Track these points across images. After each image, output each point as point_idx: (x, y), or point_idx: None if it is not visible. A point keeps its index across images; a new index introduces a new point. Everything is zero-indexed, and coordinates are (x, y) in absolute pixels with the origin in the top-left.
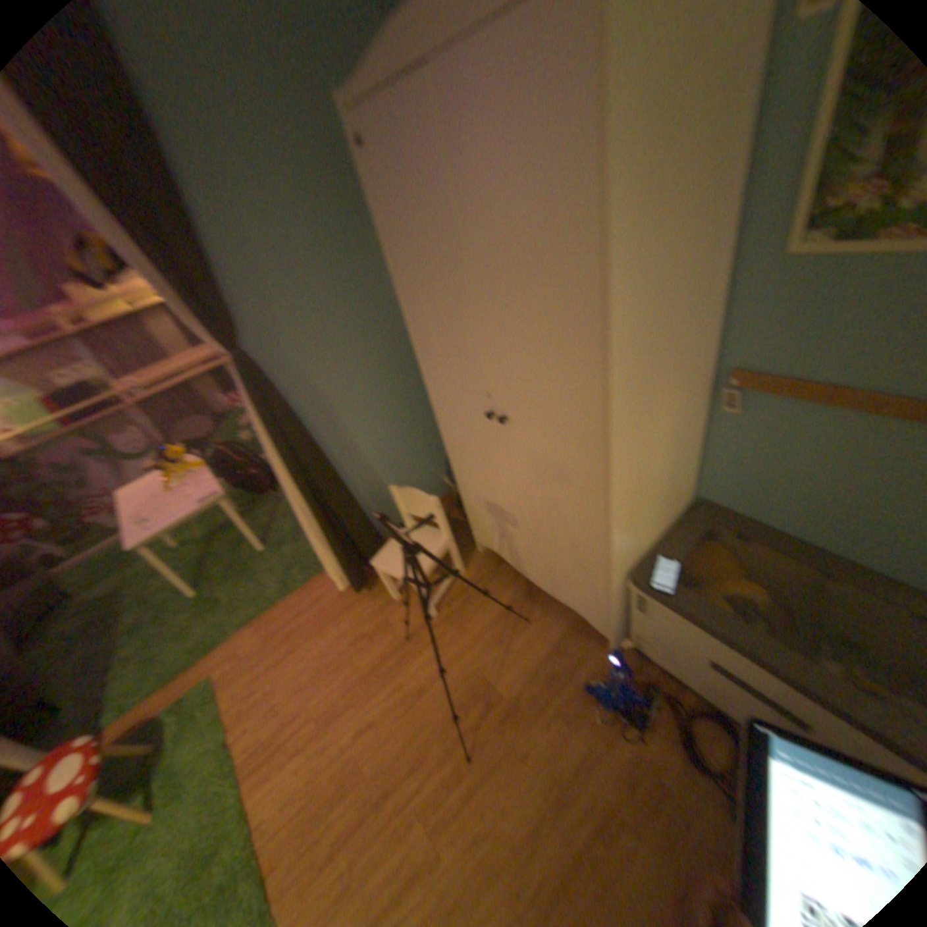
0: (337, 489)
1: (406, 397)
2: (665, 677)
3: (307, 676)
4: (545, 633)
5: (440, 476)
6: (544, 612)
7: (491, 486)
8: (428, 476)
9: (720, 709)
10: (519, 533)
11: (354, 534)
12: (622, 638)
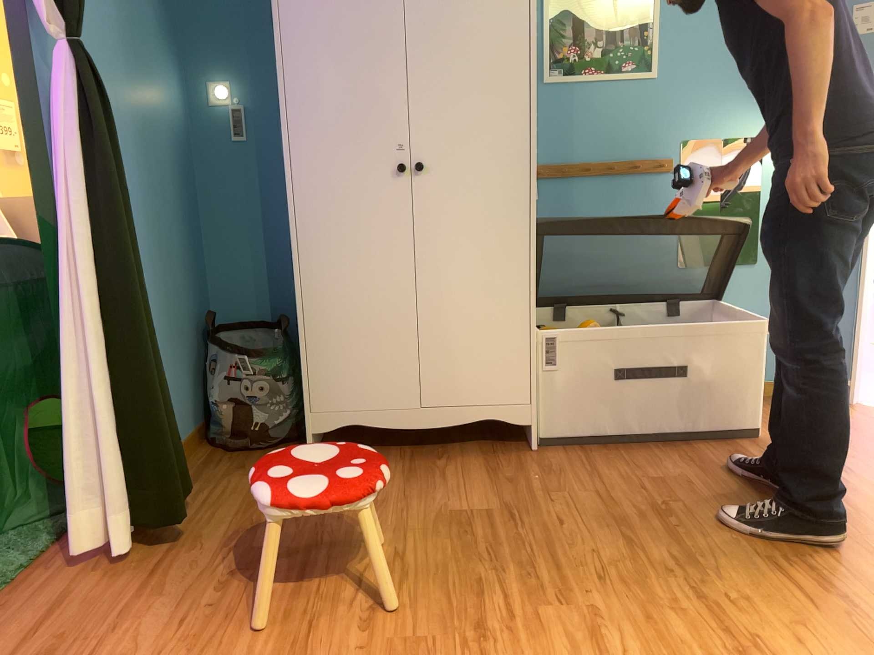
0: (145, 307)
1: (164, 242)
2: (579, 438)
3: (158, 648)
4: (458, 466)
5: (186, 391)
6: (438, 457)
7: (368, 282)
8: (177, 384)
9: (629, 425)
10: (404, 340)
11: (154, 405)
12: (534, 417)
